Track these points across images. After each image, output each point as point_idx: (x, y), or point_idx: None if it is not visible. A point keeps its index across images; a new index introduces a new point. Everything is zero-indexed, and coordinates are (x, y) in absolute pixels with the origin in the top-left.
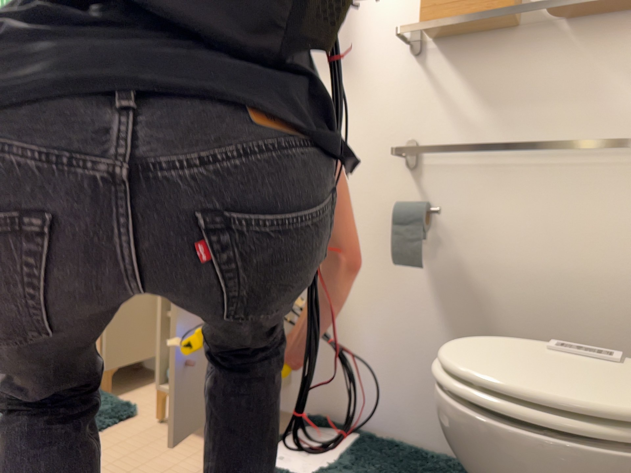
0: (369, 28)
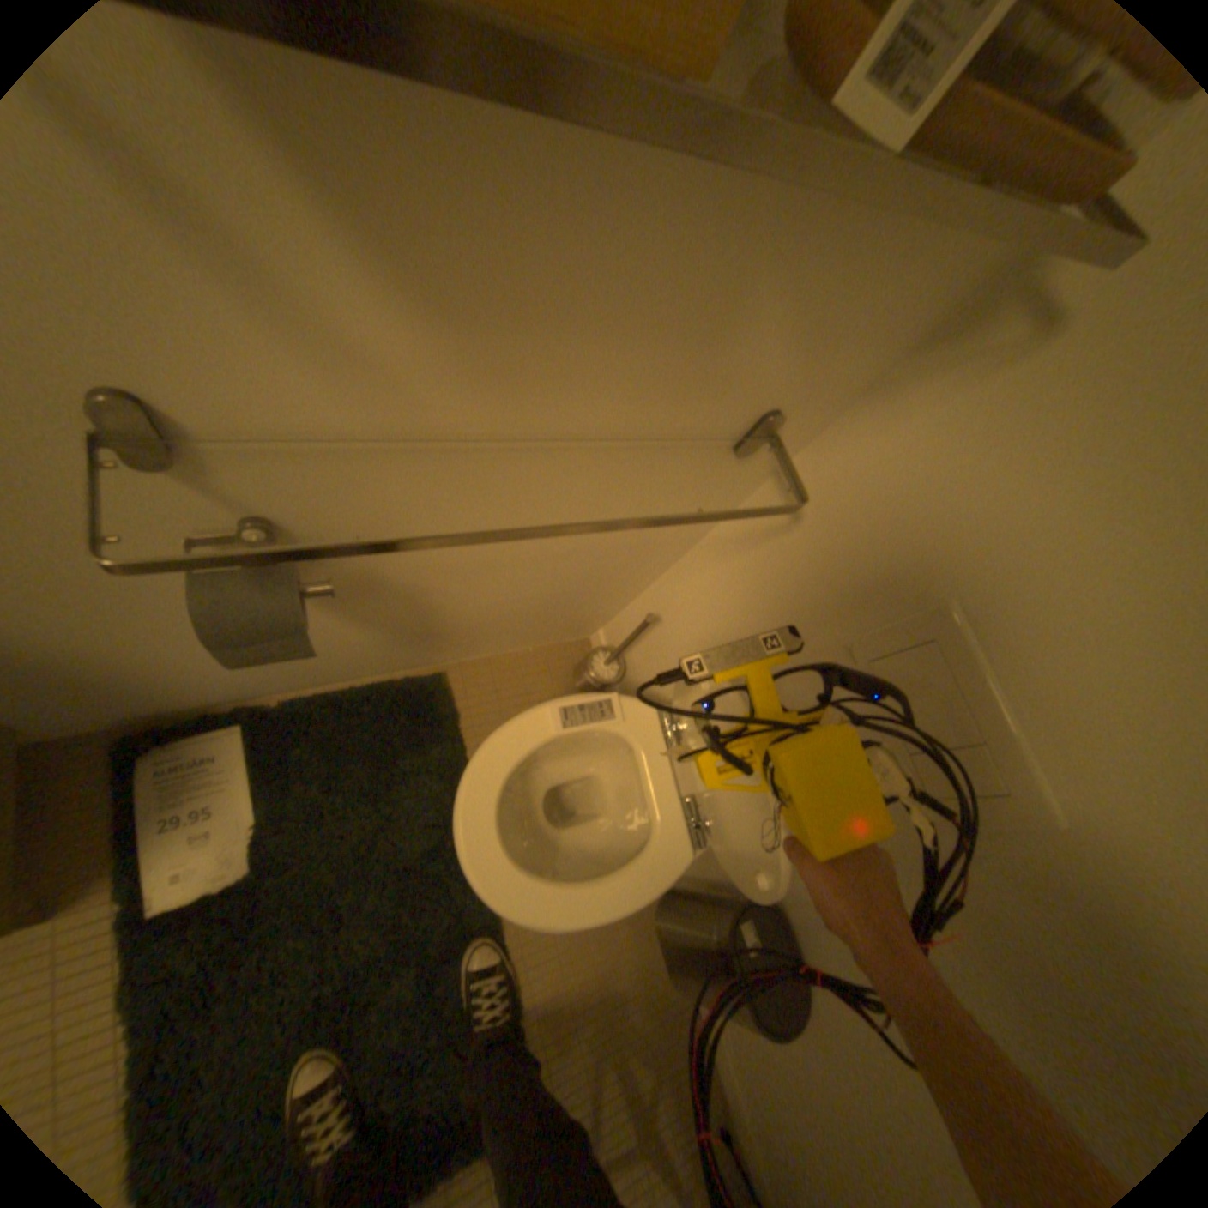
0: None
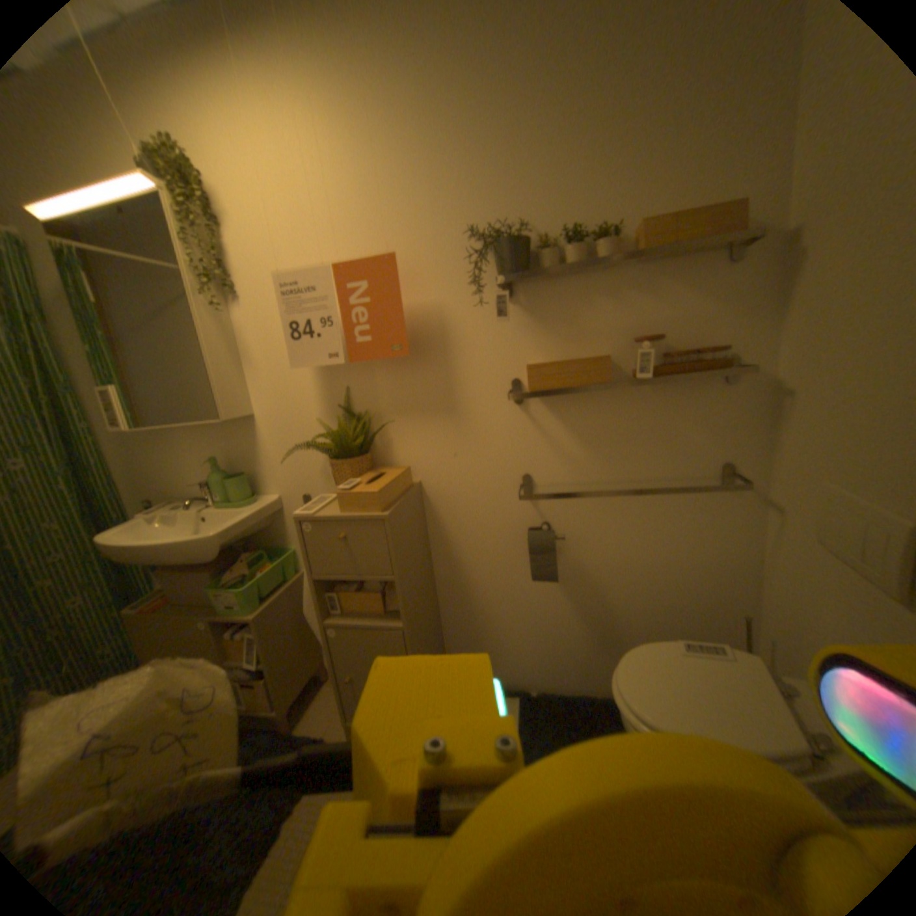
0: (472, 374)
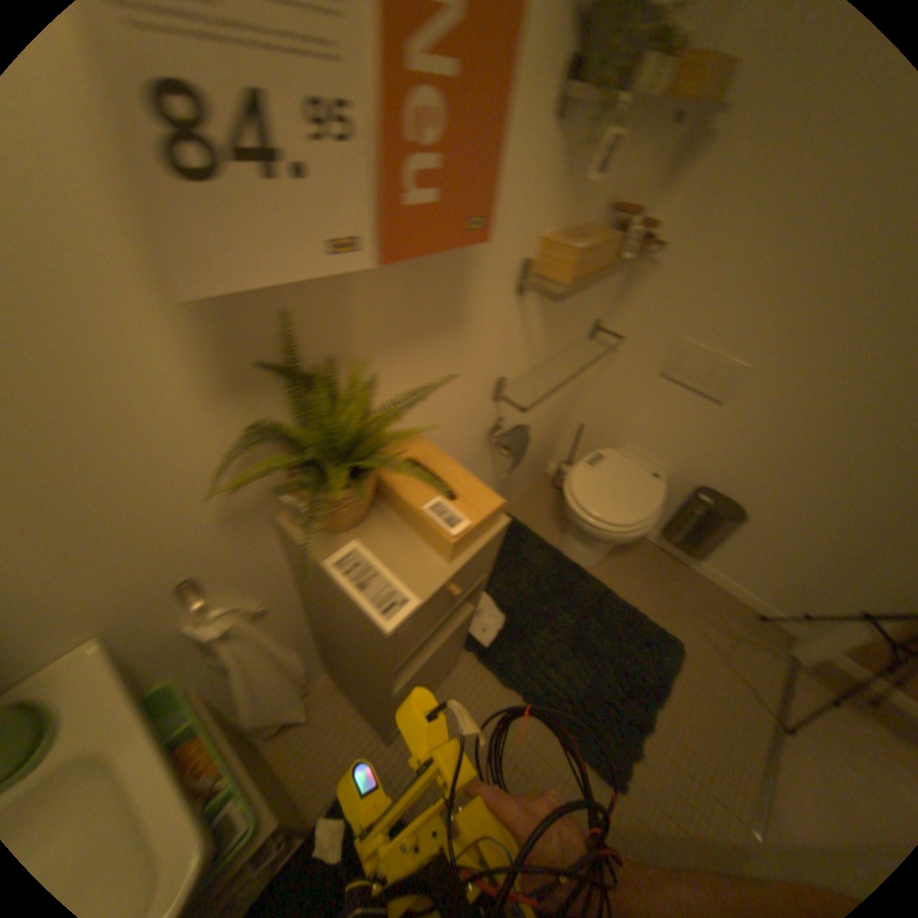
0: (492, 258)
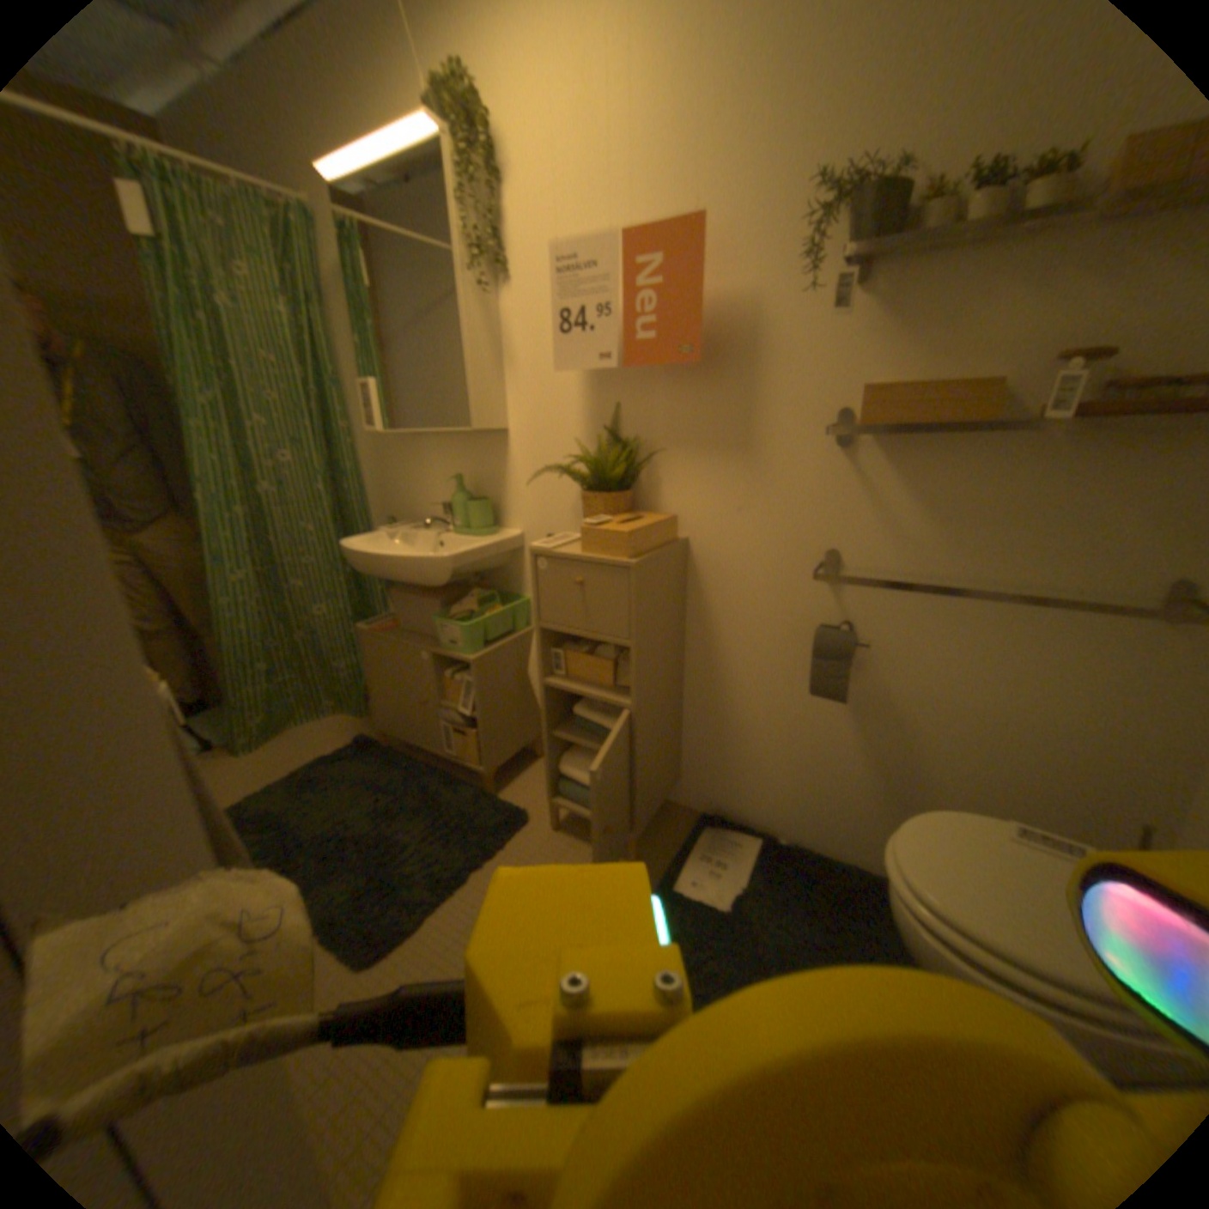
0: (783, 398)
